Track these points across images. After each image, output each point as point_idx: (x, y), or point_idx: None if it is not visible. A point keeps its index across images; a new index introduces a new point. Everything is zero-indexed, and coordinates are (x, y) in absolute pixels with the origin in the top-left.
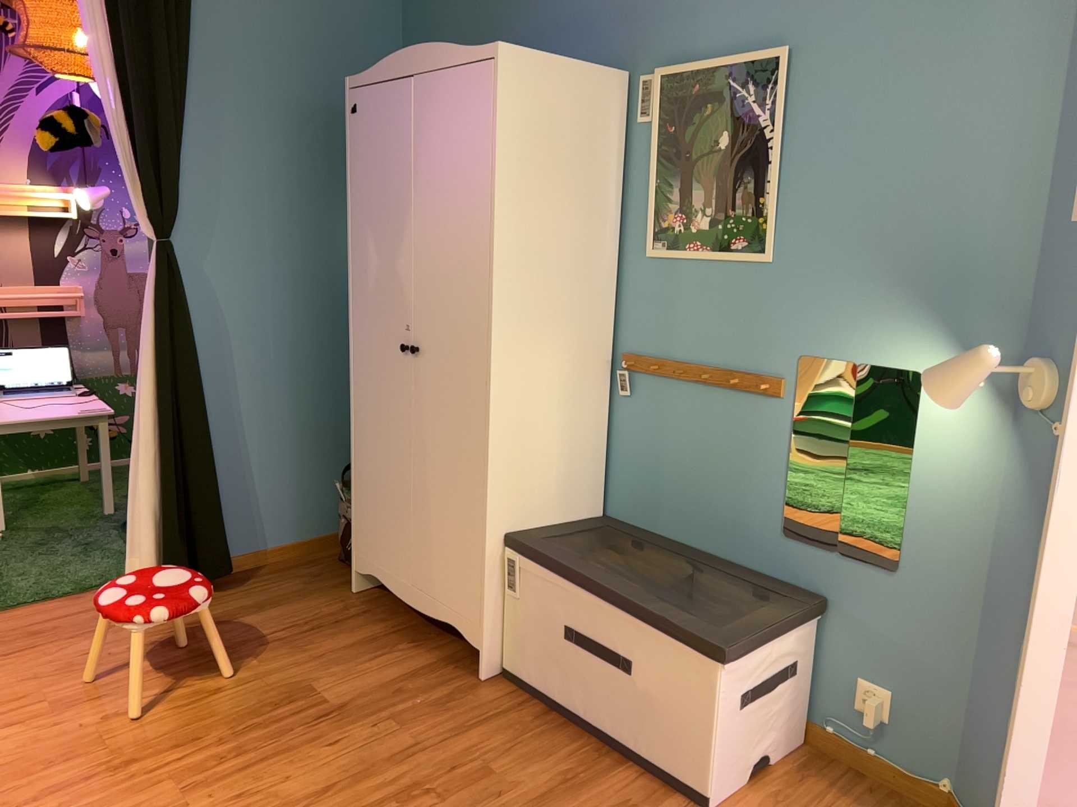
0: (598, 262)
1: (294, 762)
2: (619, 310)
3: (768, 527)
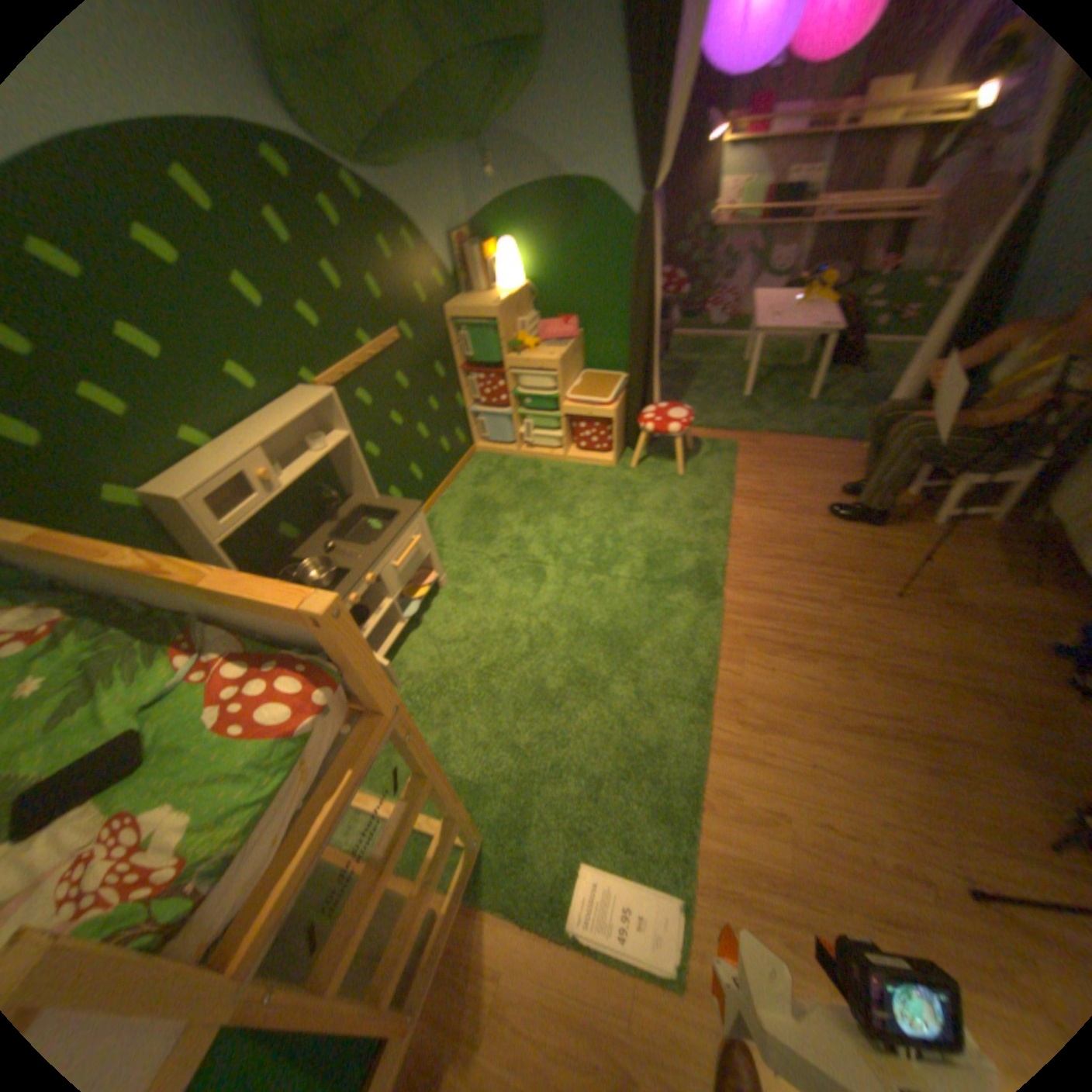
0: None
1: (915, 625)
2: None
3: None
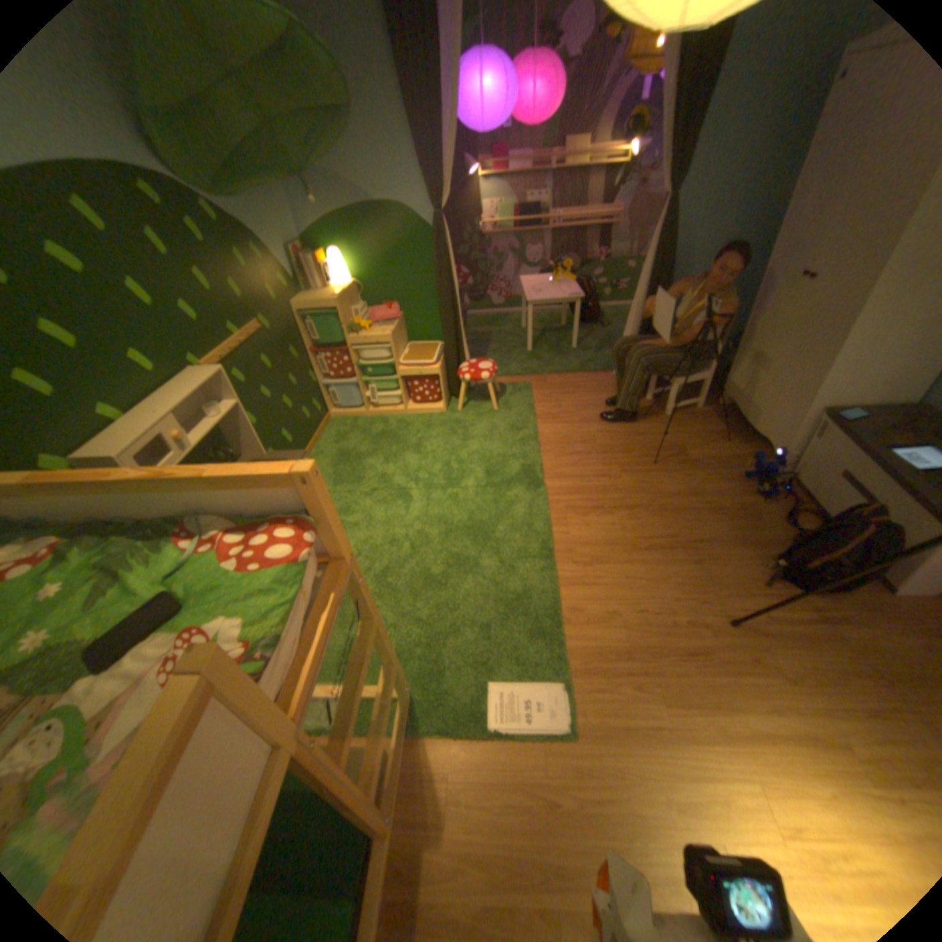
0: None
1: (666, 478)
2: None
3: None
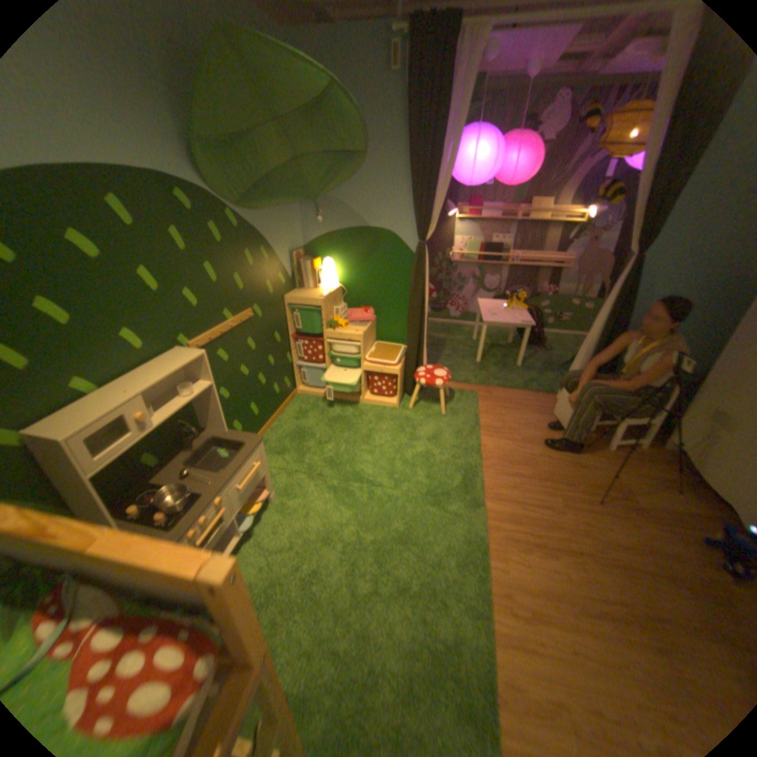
0: None
1: (615, 525)
2: None
3: None
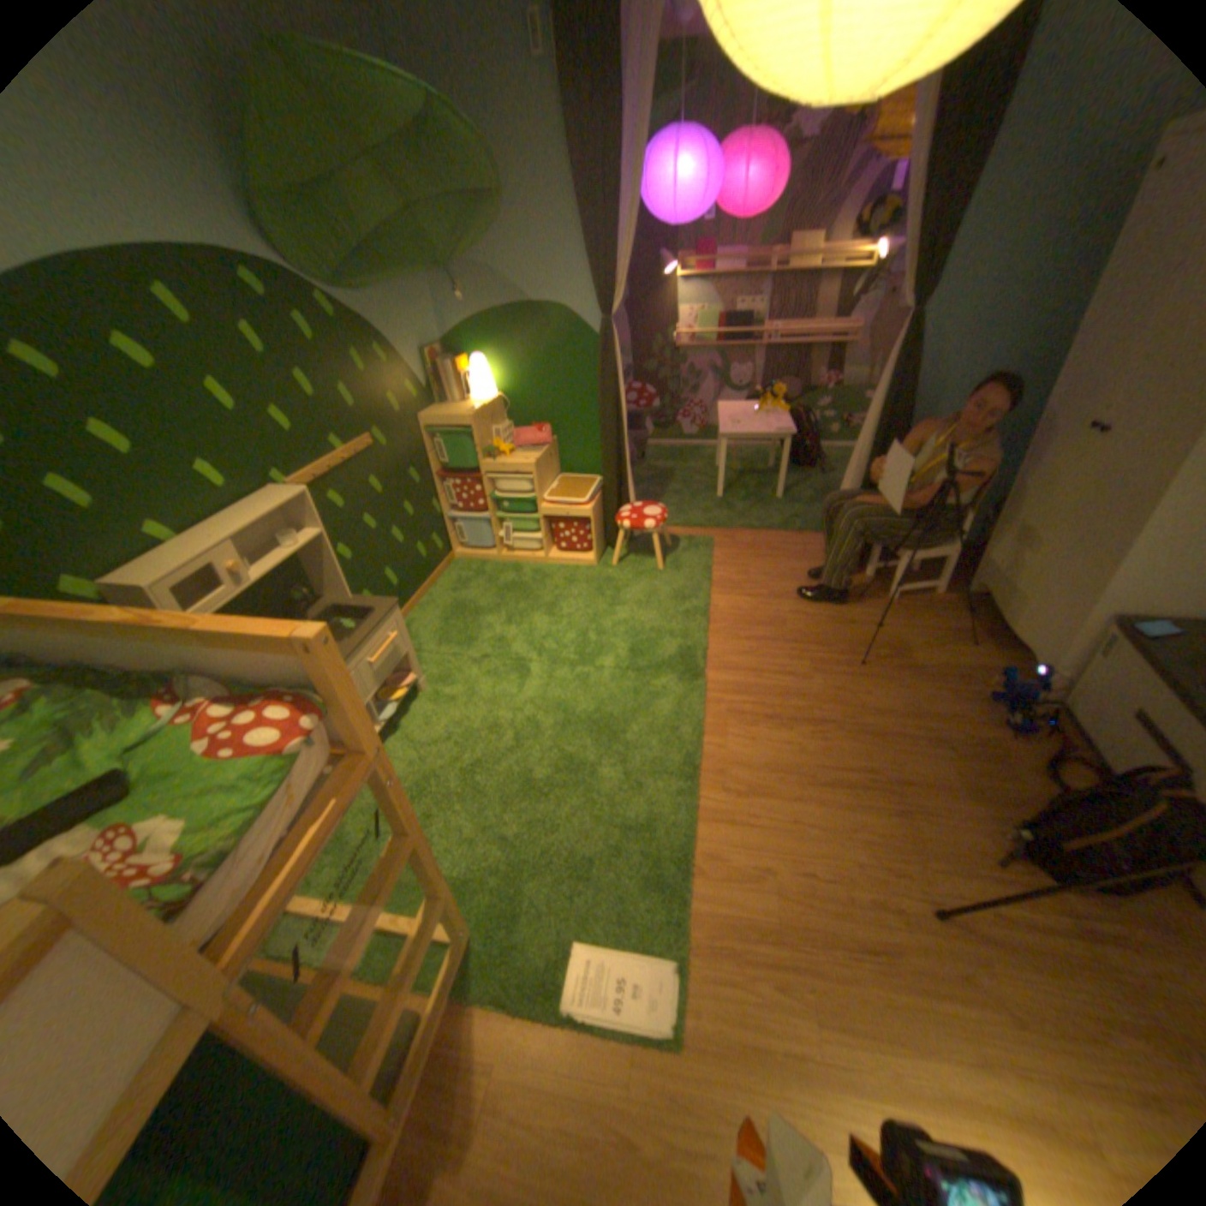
0: None
1: (877, 687)
2: None
3: None
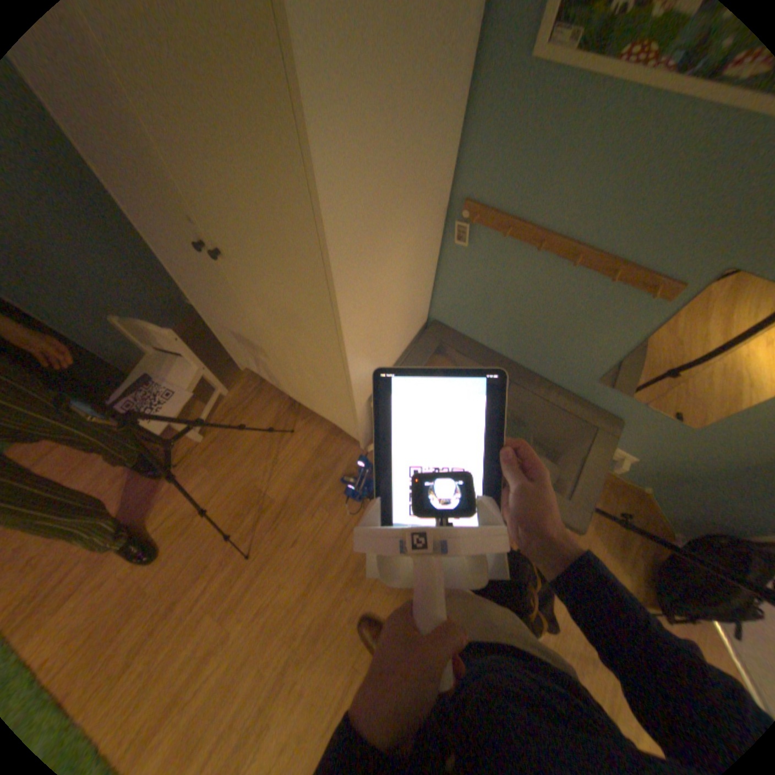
0: (458, 81)
1: (277, 569)
2: (467, 142)
3: (588, 375)
